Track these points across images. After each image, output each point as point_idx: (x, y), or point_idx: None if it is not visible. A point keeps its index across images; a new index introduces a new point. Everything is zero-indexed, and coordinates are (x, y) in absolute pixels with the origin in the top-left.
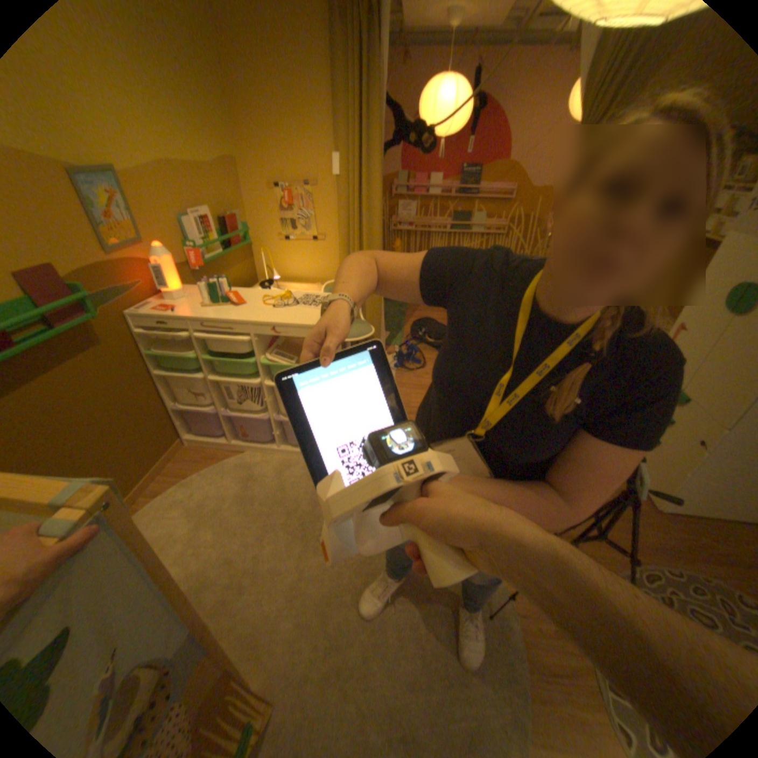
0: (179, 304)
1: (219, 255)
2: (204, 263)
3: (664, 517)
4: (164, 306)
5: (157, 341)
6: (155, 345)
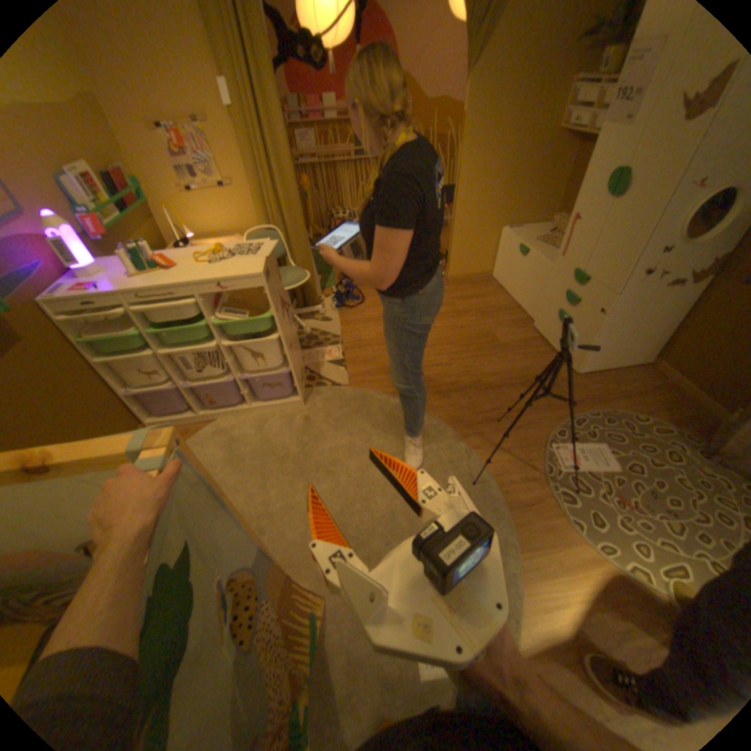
0: (98, 280)
1: (117, 219)
2: (104, 230)
3: (580, 377)
4: (80, 285)
5: (83, 326)
6: (83, 331)
